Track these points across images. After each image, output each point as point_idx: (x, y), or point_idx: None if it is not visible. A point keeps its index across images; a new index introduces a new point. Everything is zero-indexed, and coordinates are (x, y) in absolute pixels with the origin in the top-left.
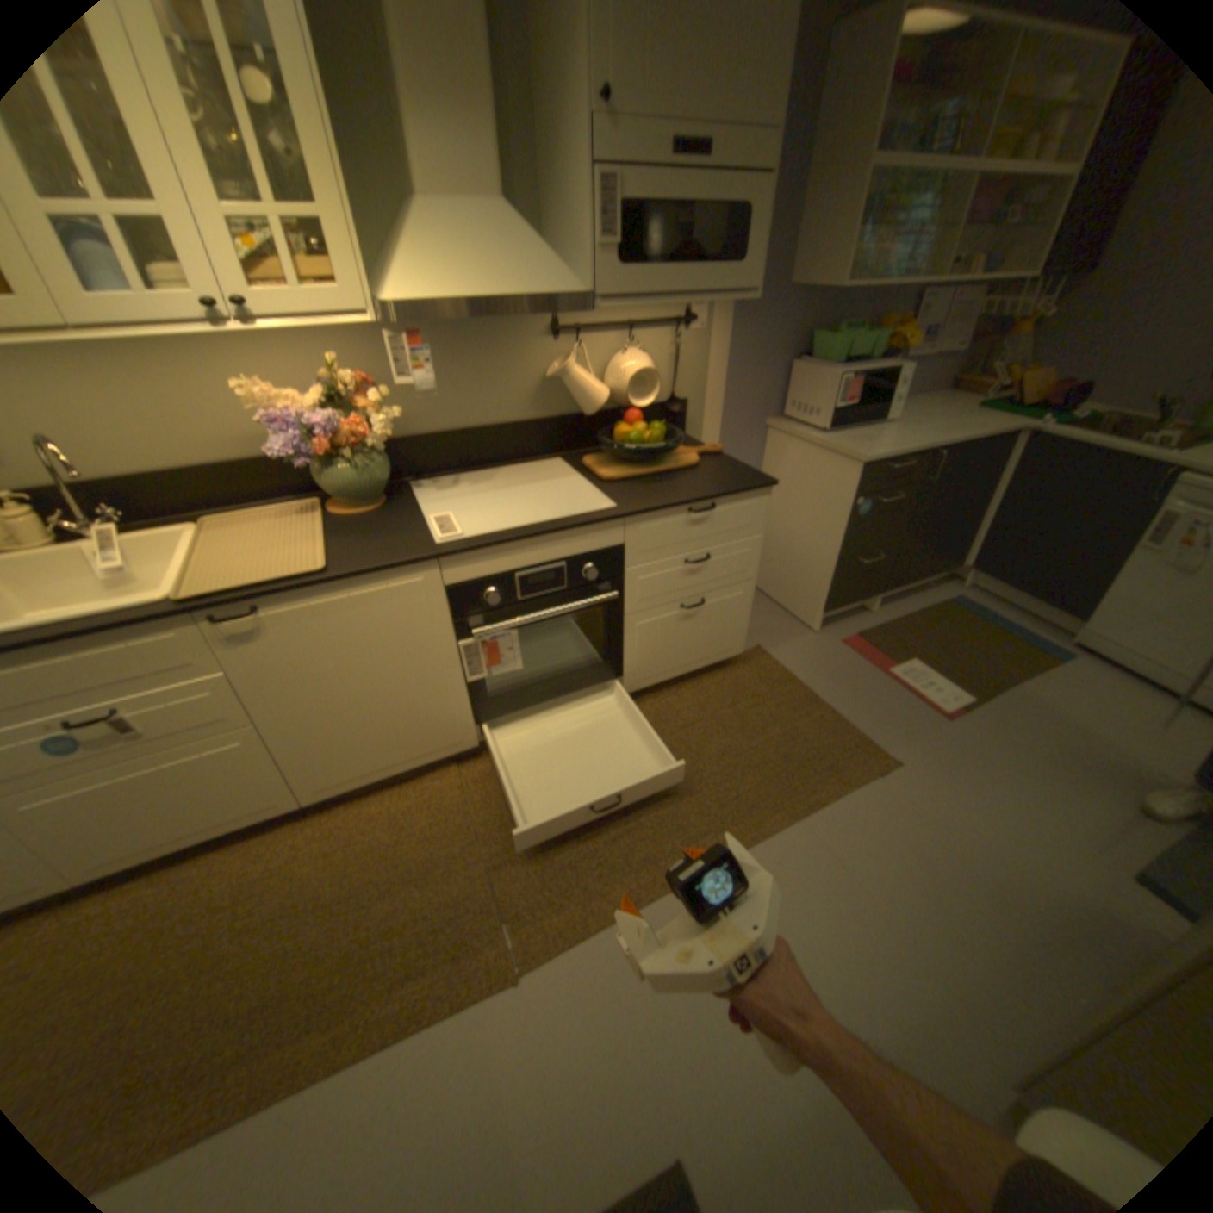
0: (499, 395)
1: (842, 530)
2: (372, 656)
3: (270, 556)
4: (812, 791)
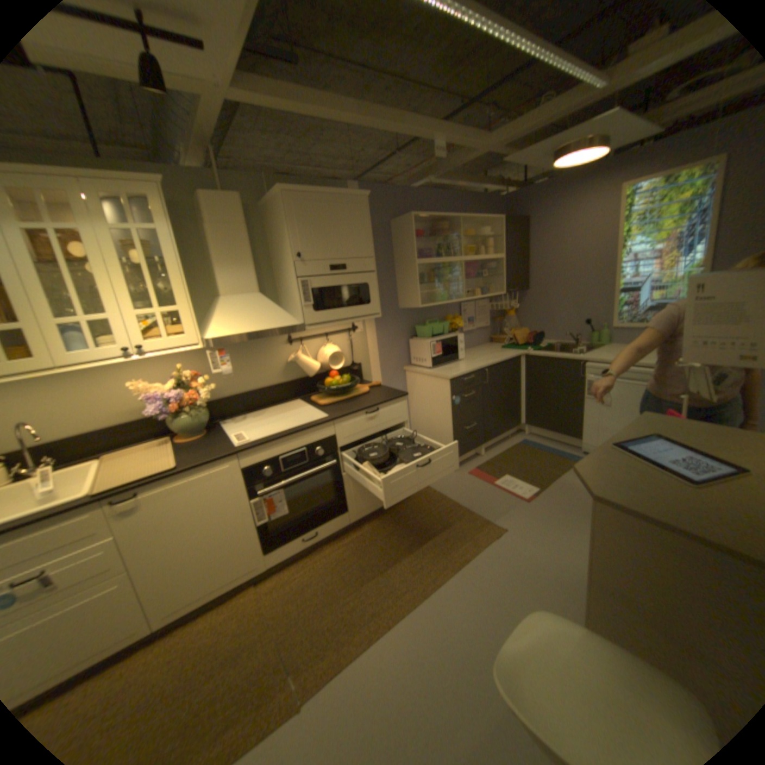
0: (264, 374)
1: (449, 414)
2: (199, 517)
3: (143, 468)
4: (461, 555)
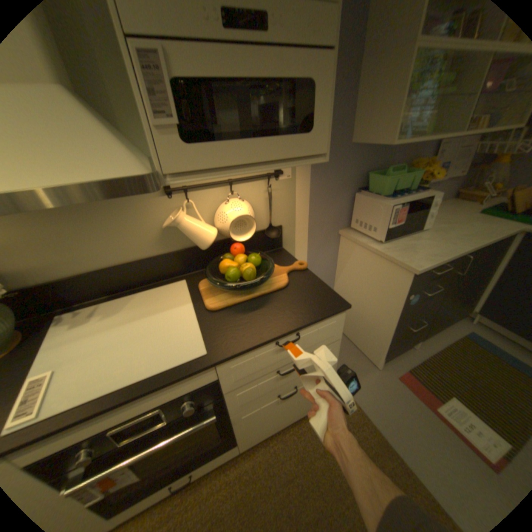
0: (127, 241)
1: (397, 313)
2: None
3: None
4: None
